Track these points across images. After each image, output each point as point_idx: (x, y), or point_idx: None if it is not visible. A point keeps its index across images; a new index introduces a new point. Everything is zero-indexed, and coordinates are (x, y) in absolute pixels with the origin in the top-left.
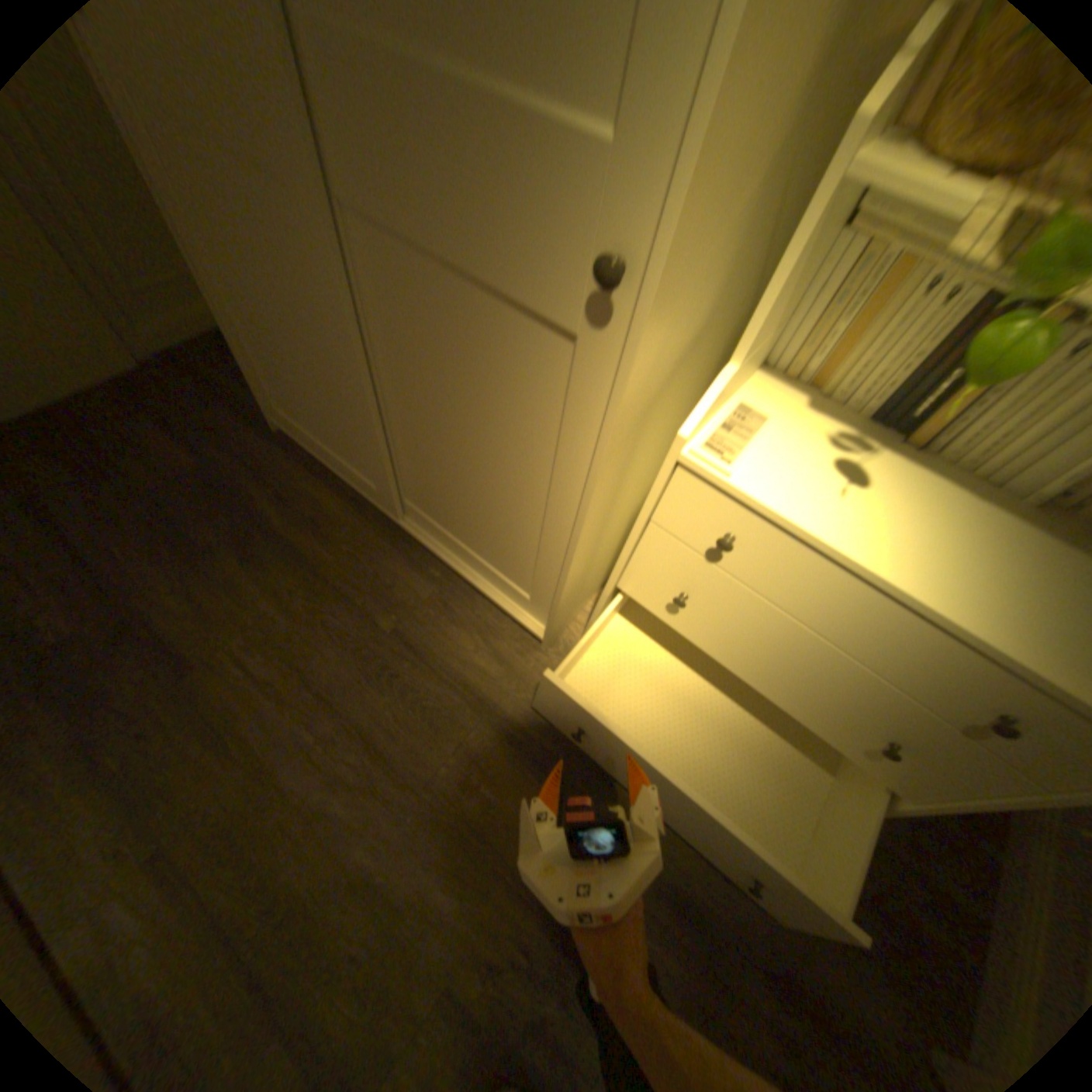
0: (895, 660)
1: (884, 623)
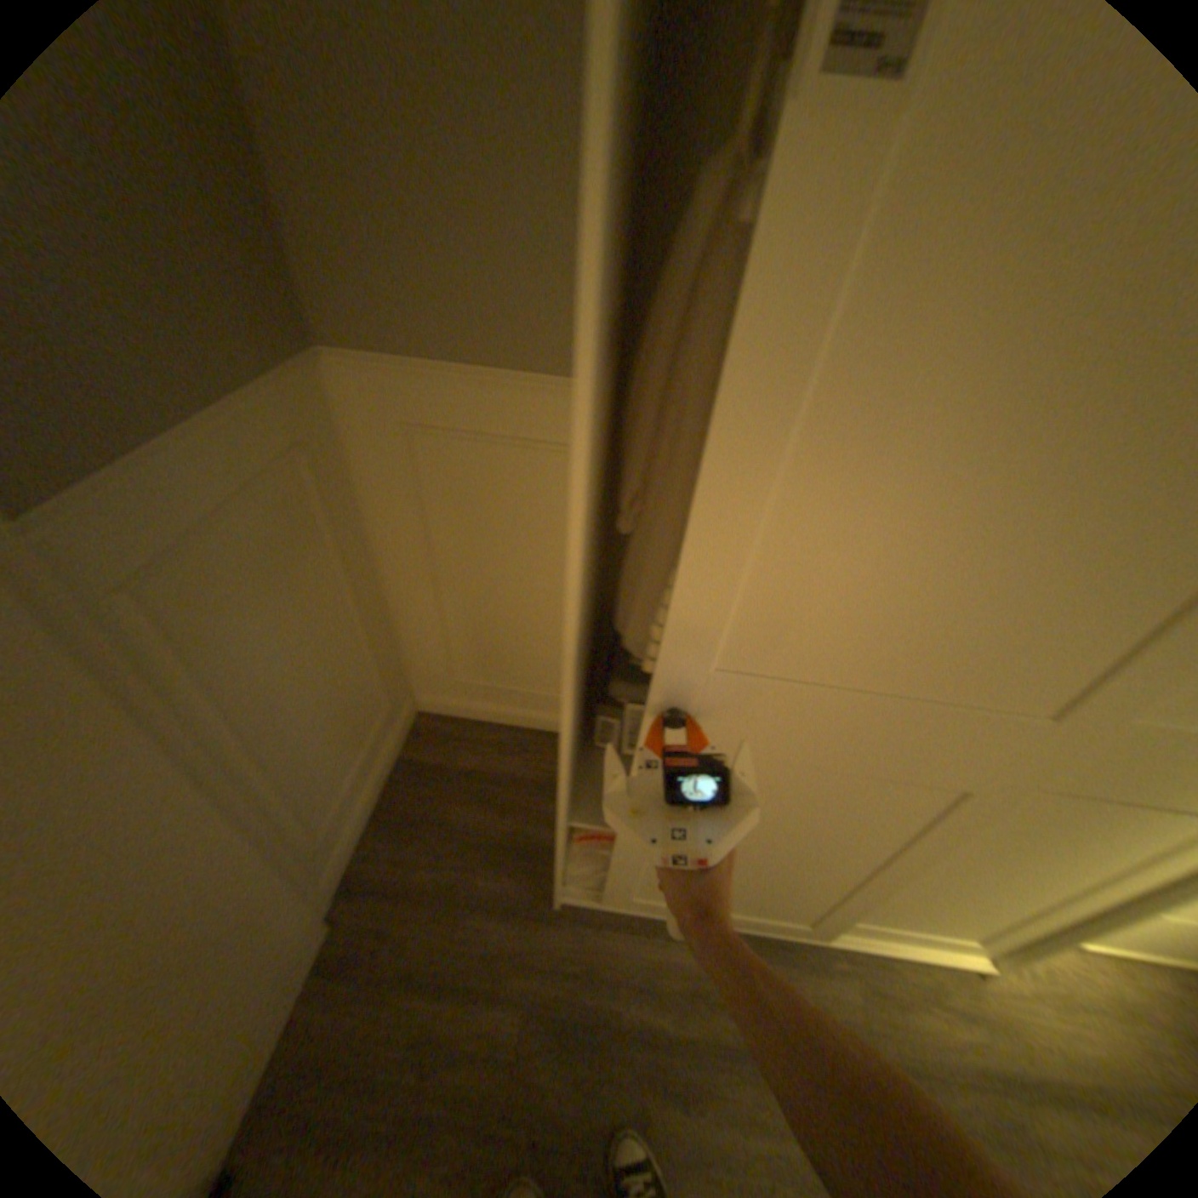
0: None
1: None
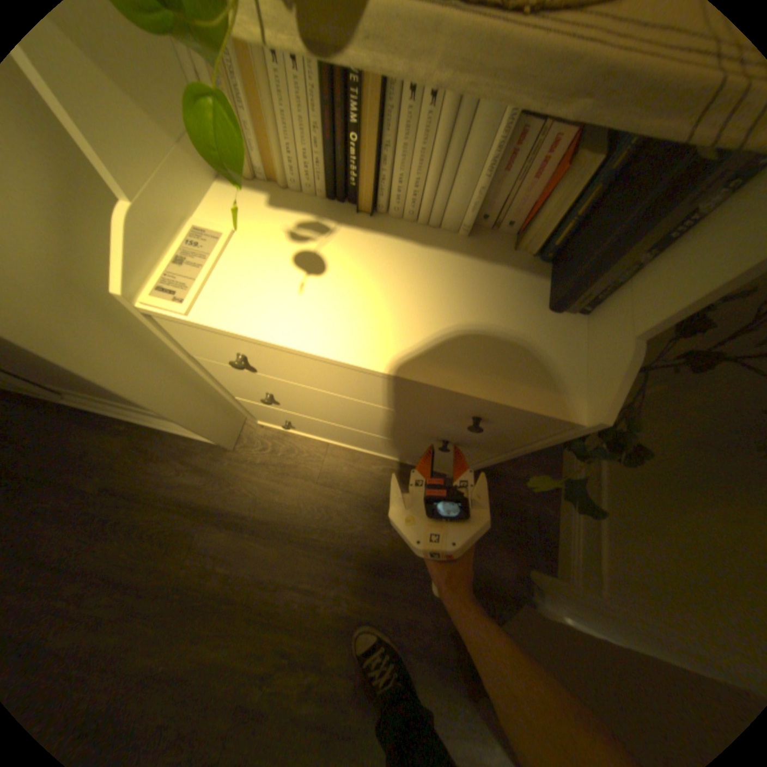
0: (398, 403)
1: (371, 385)
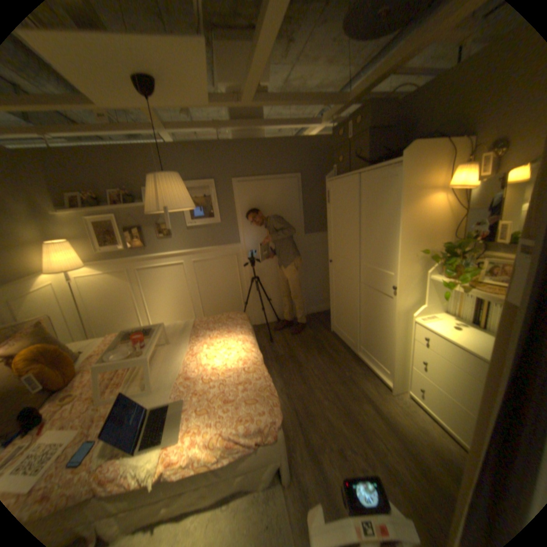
0: (467, 366)
1: (459, 354)
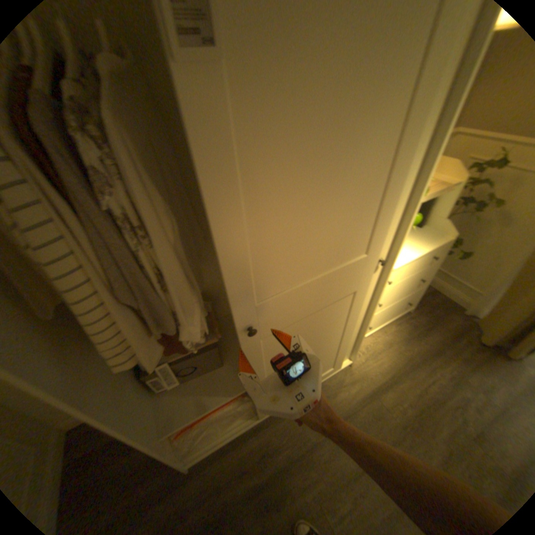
0: (419, 268)
1: (416, 265)
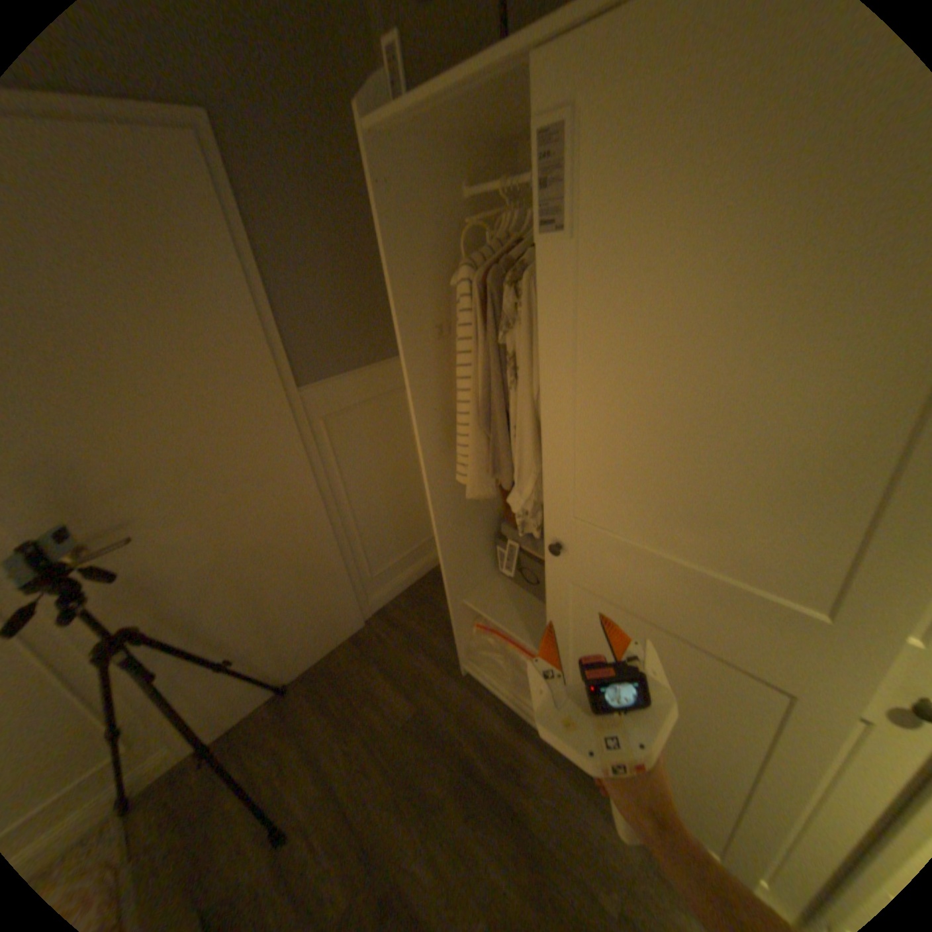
0: None
1: None
